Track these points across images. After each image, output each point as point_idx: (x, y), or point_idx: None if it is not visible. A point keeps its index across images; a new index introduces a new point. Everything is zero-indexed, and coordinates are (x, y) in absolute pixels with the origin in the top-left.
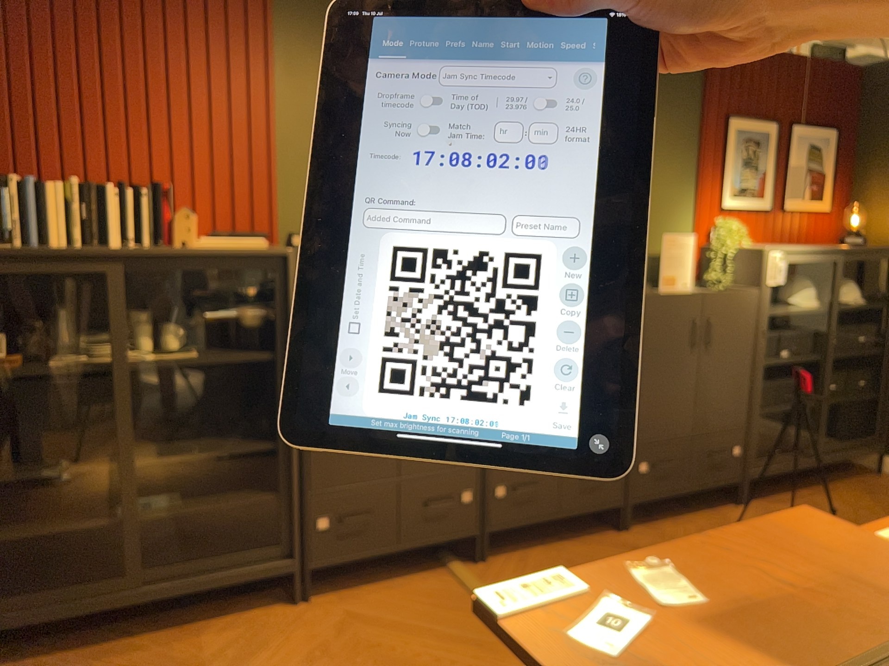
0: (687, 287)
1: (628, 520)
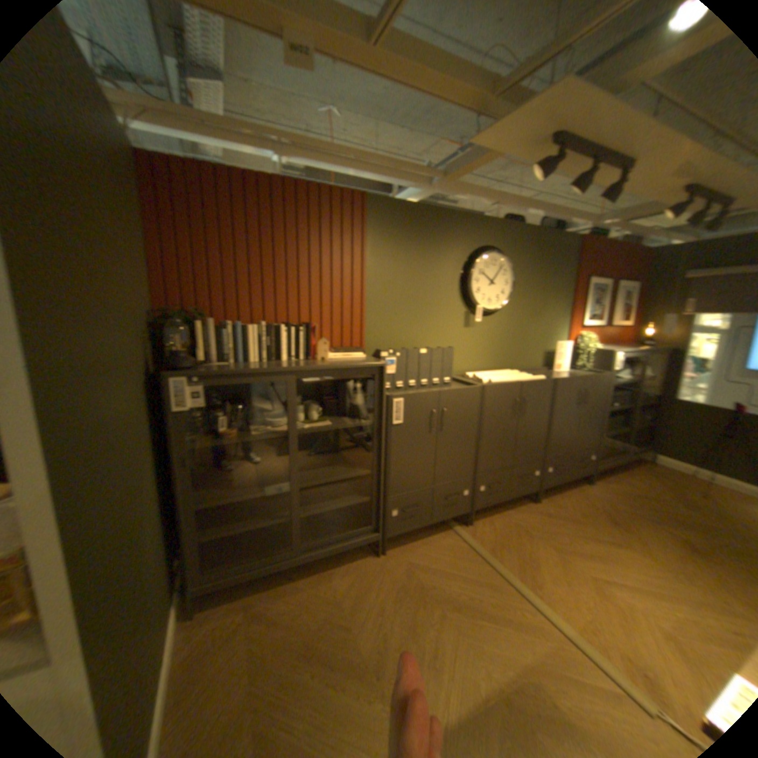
0: (566, 370)
1: (541, 498)
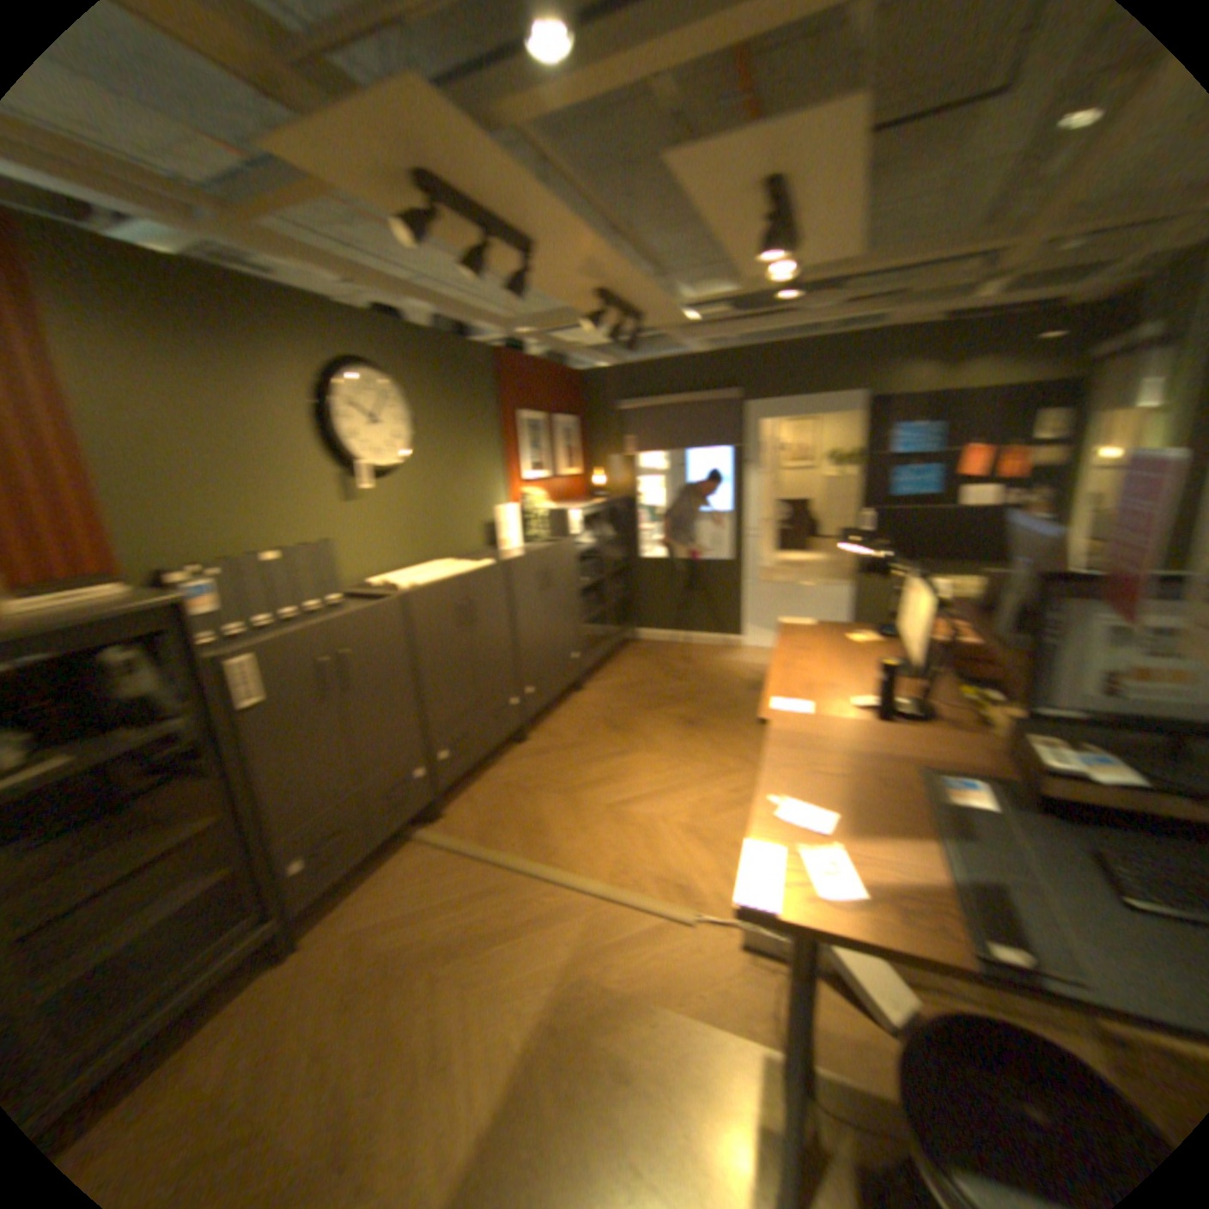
0: (521, 546)
1: (530, 732)
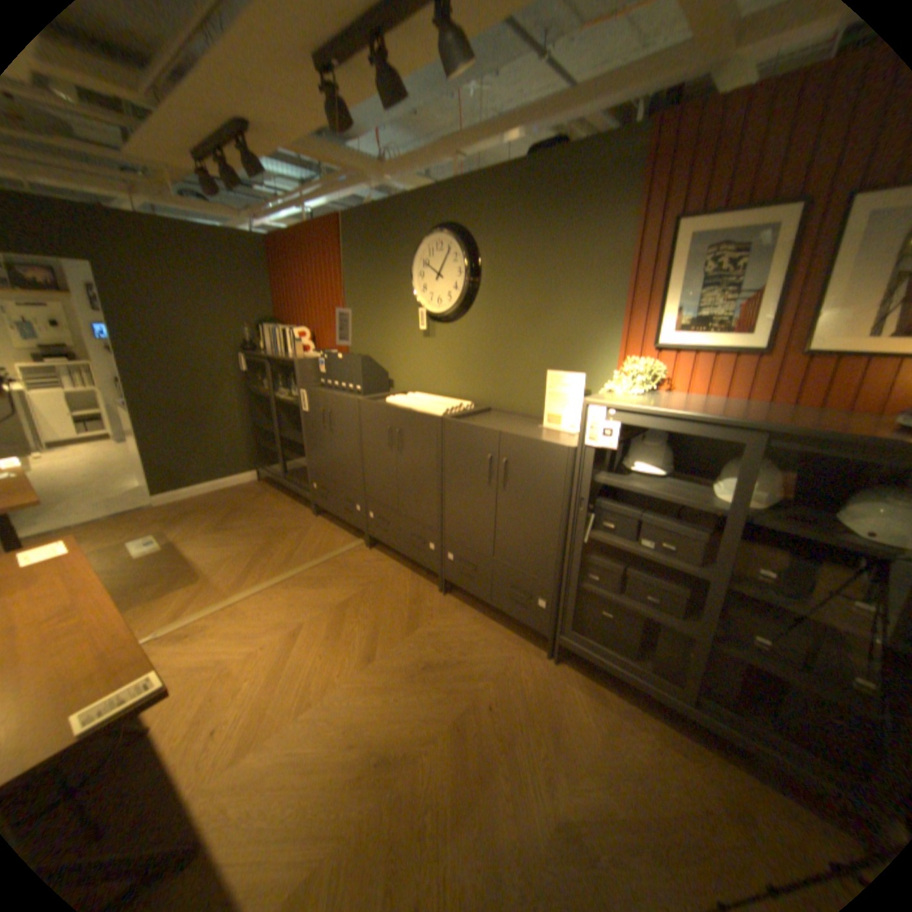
0: (571, 429)
1: (443, 586)
